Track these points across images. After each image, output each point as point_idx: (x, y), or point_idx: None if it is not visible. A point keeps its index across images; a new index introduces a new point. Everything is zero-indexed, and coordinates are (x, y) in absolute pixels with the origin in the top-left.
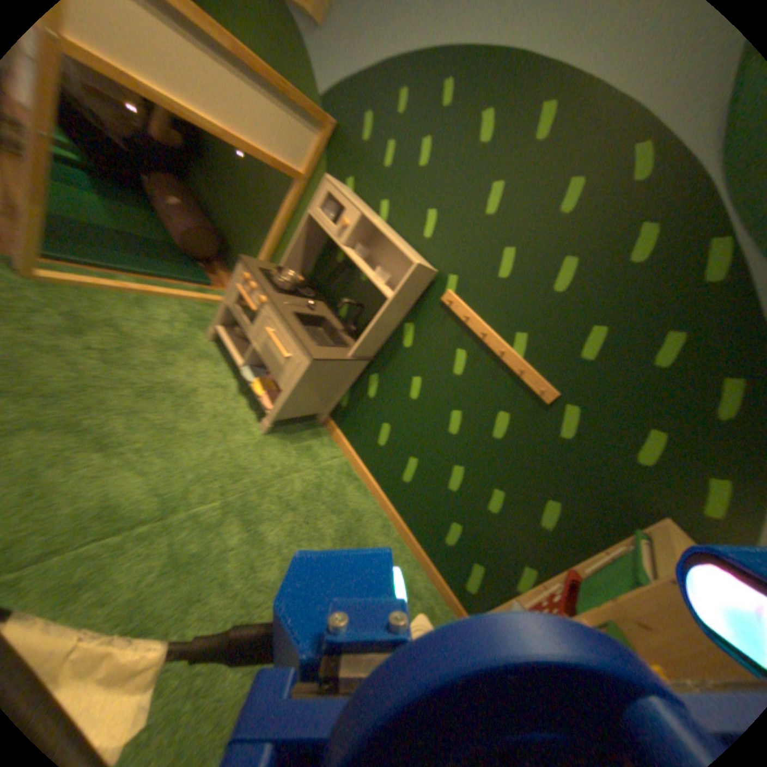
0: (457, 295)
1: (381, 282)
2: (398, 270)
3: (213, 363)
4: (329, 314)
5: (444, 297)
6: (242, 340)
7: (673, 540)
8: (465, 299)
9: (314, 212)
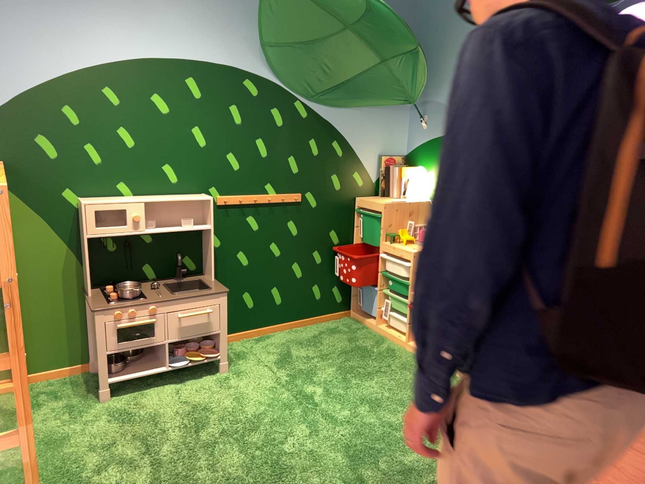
0: (224, 196)
1: (189, 227)
2: (179, 214)
3: (148, 395)
4: (158, 282)
5: (217, 203)
6: (128, 367)
7: (366, 201)
8: (229, 194)
9: (95, 233)
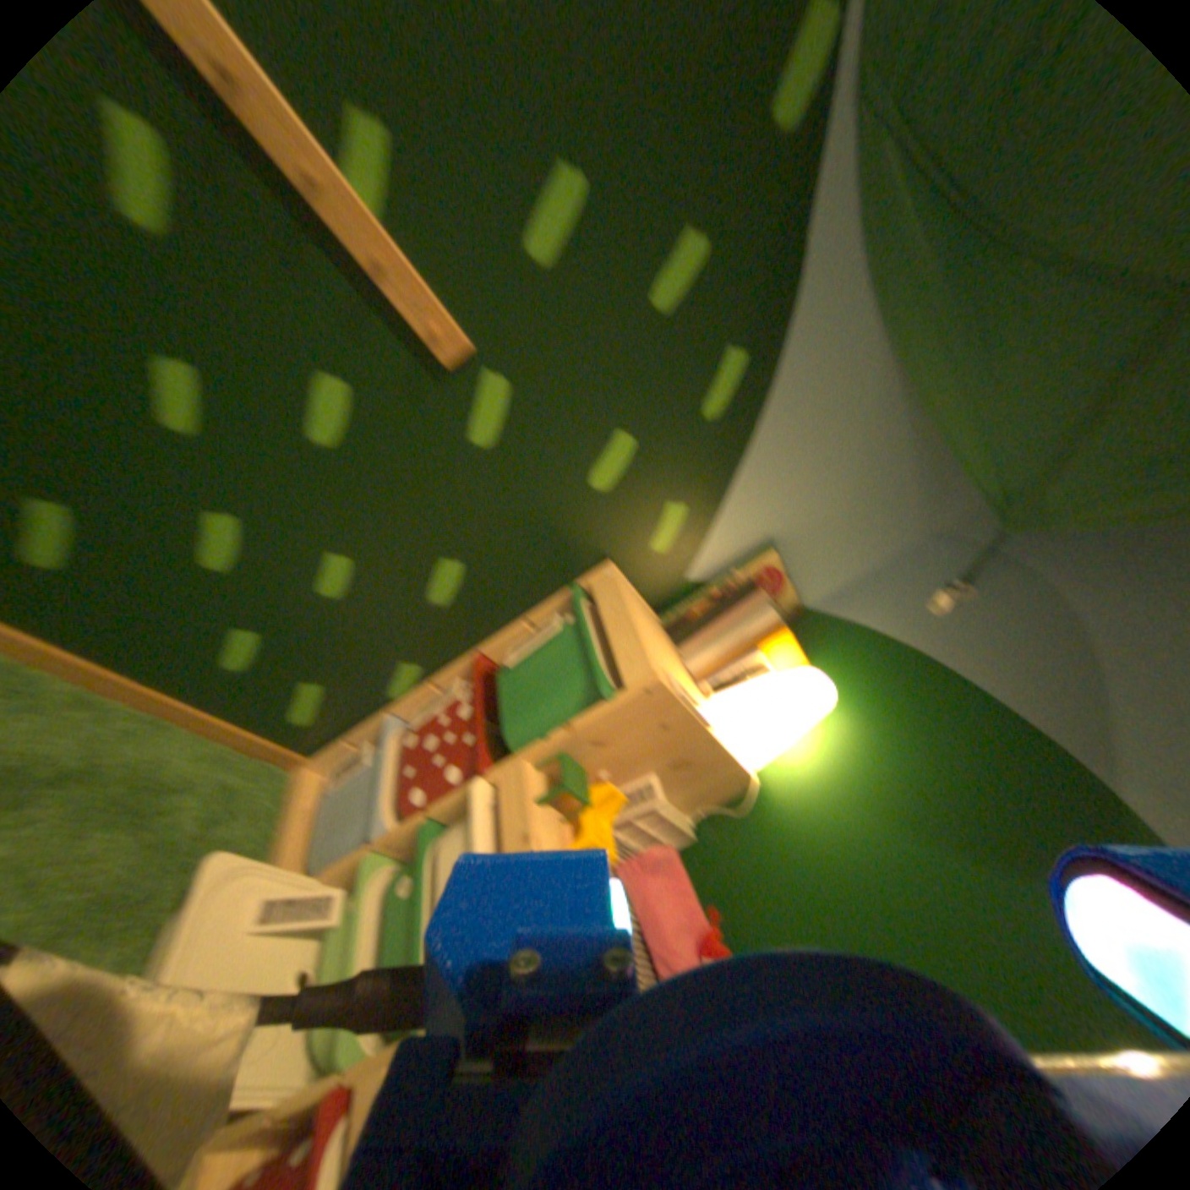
0: None
1: None
2: None
3: None
4: None
5: None
6: None
7: (627, 606)
8: None
9: None
